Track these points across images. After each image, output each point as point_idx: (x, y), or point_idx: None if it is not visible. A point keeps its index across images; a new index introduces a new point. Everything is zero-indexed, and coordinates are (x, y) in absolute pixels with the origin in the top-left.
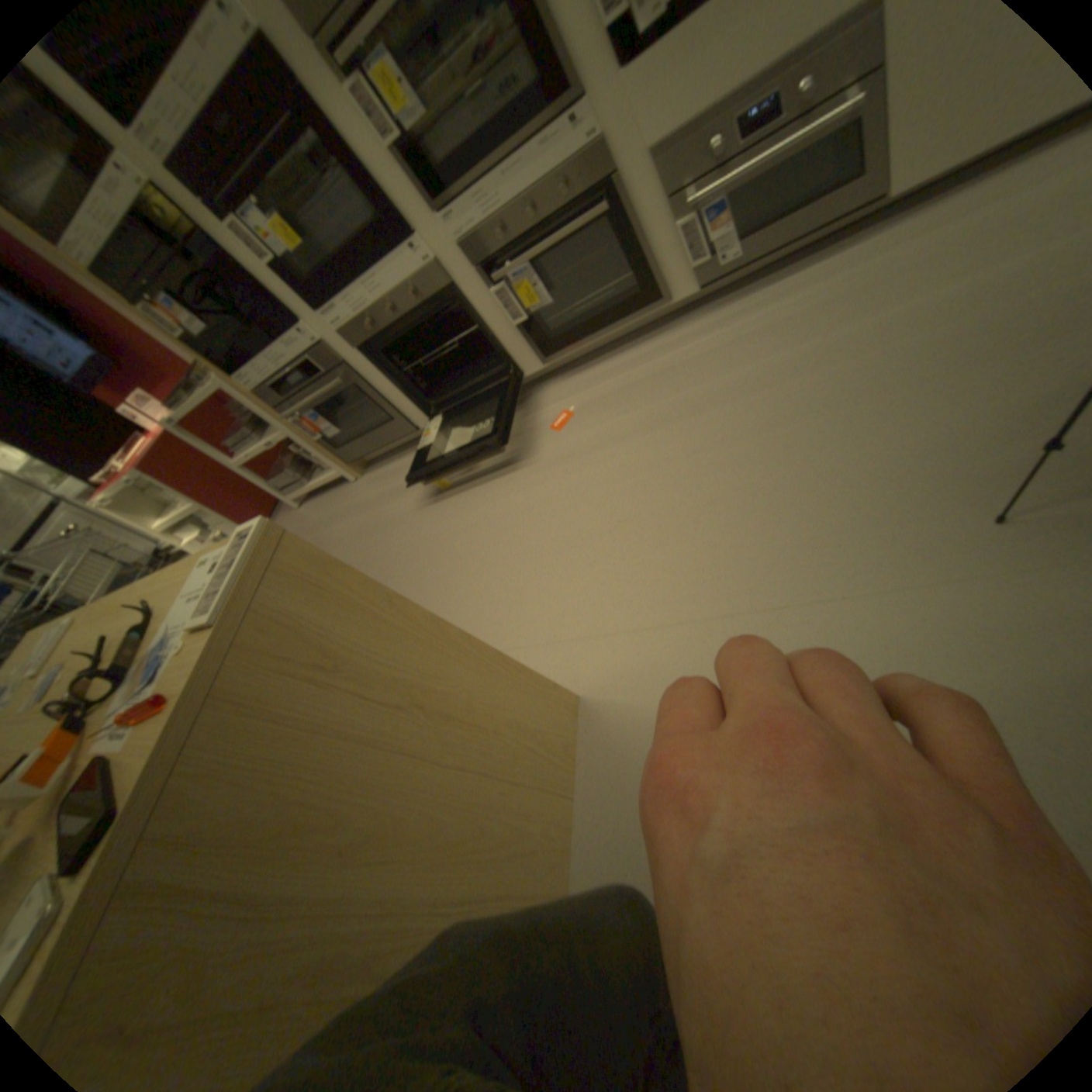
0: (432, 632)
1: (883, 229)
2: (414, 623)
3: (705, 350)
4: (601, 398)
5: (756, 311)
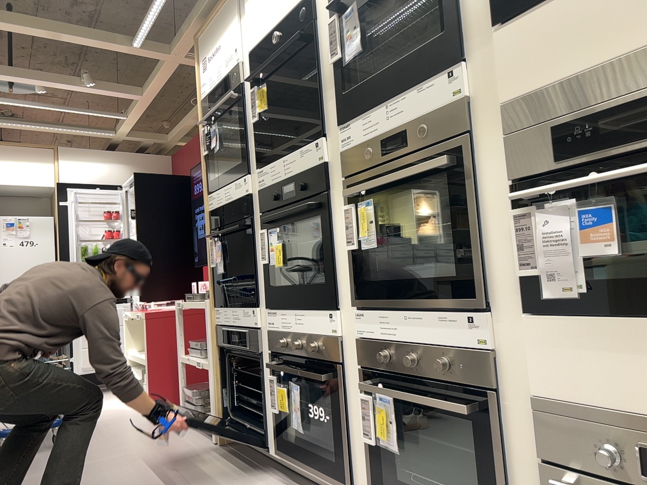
0: None
1: None
2: None
3: None
4: None
5: None
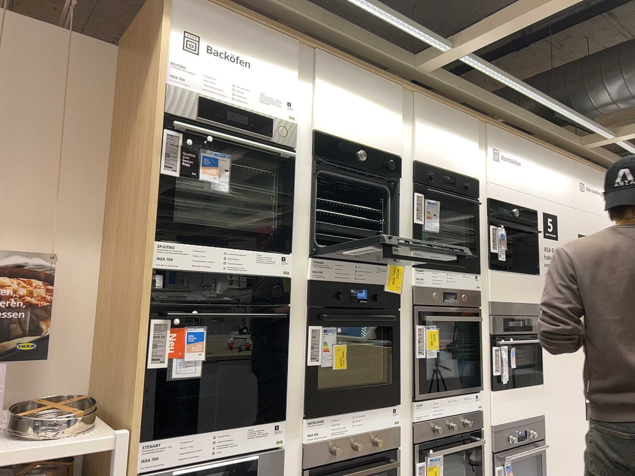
0: None
1: None
2: None
3: None
4: None
5: None
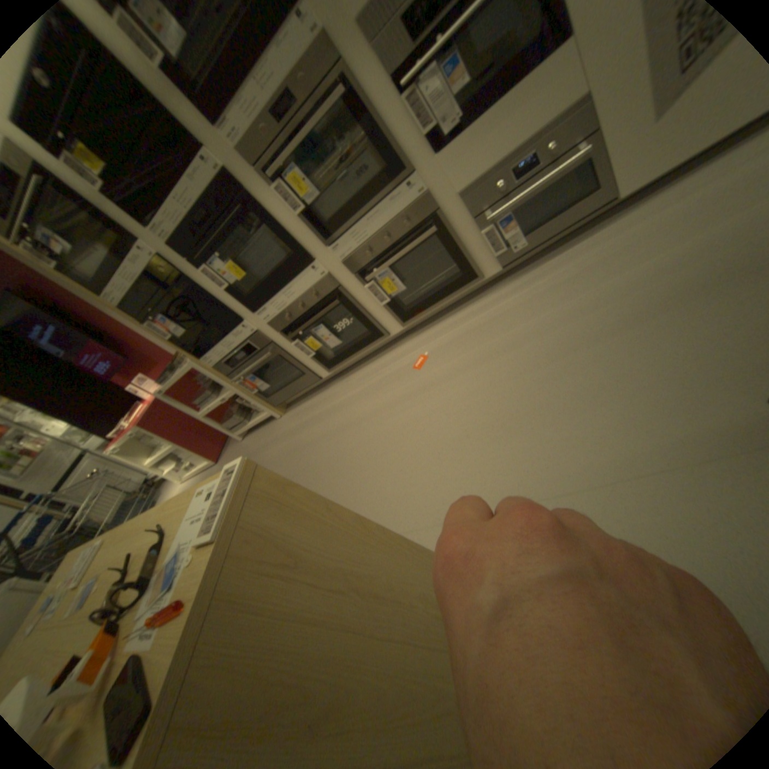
0: (355, 528)
1: (621, 217)
2: (342, 522)
3: (514, 306)
4: (446, 344)
5: (545, 277)
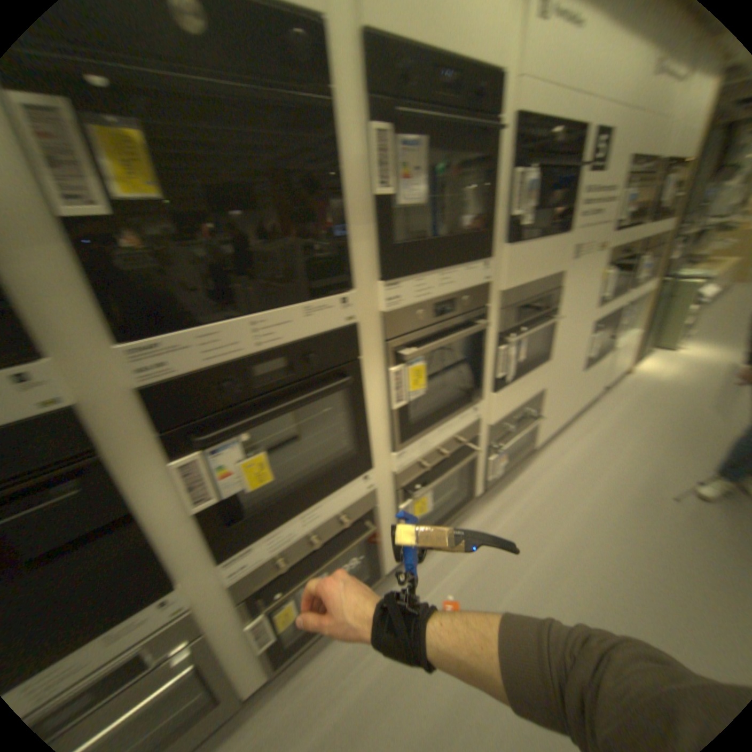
0: None
1: (531, 464)
2: None
3: (514, 532)
4: (470, 584)
5: (516, 505)
